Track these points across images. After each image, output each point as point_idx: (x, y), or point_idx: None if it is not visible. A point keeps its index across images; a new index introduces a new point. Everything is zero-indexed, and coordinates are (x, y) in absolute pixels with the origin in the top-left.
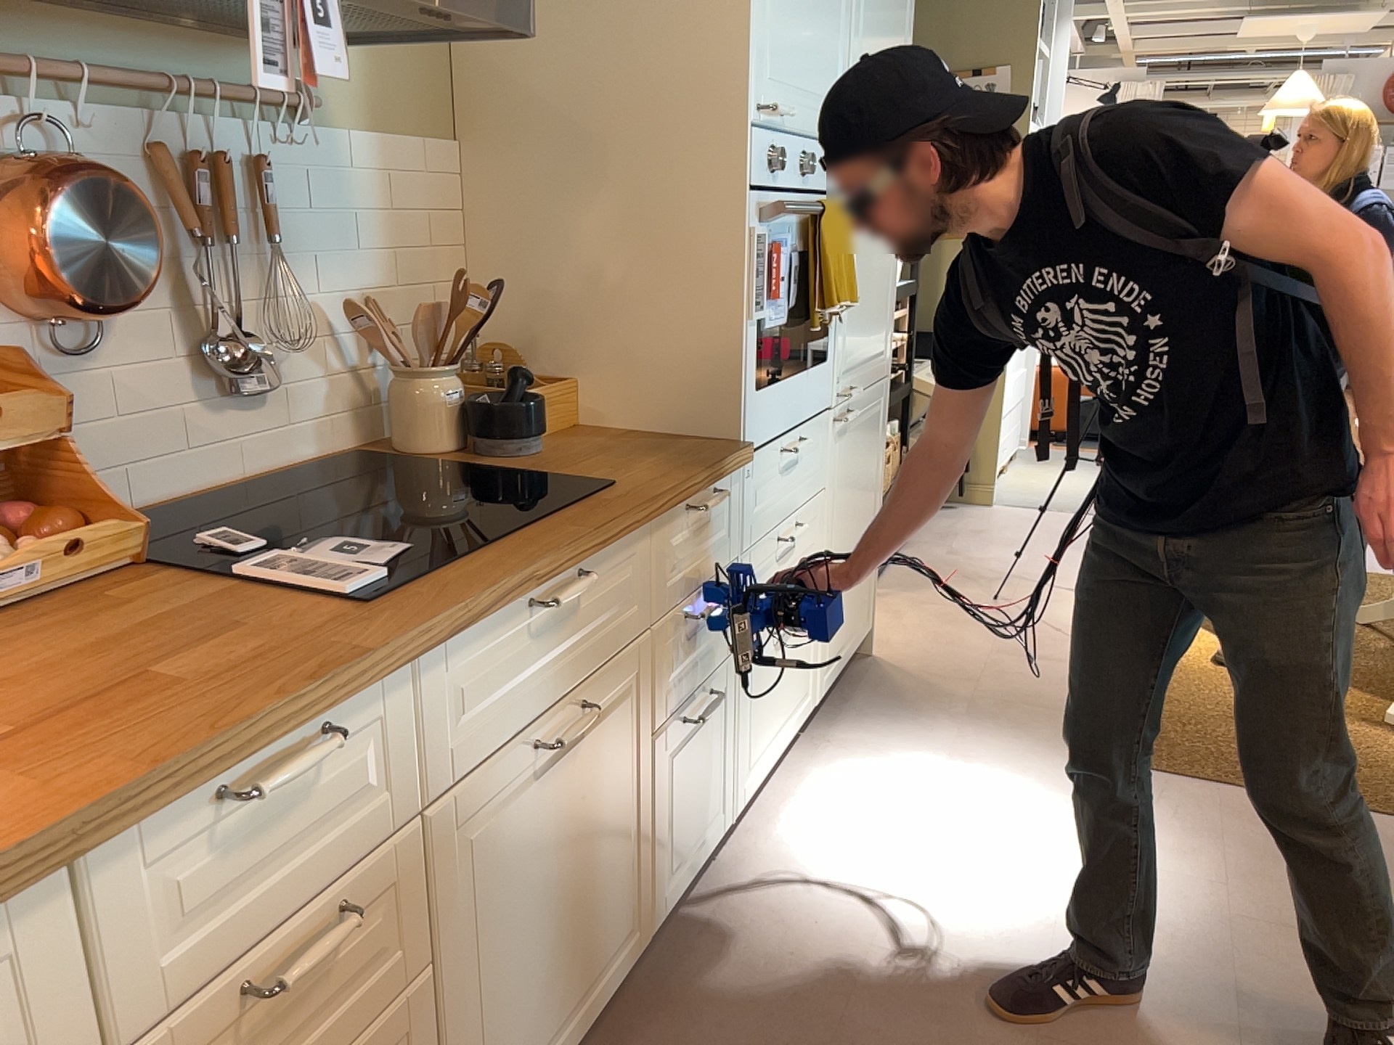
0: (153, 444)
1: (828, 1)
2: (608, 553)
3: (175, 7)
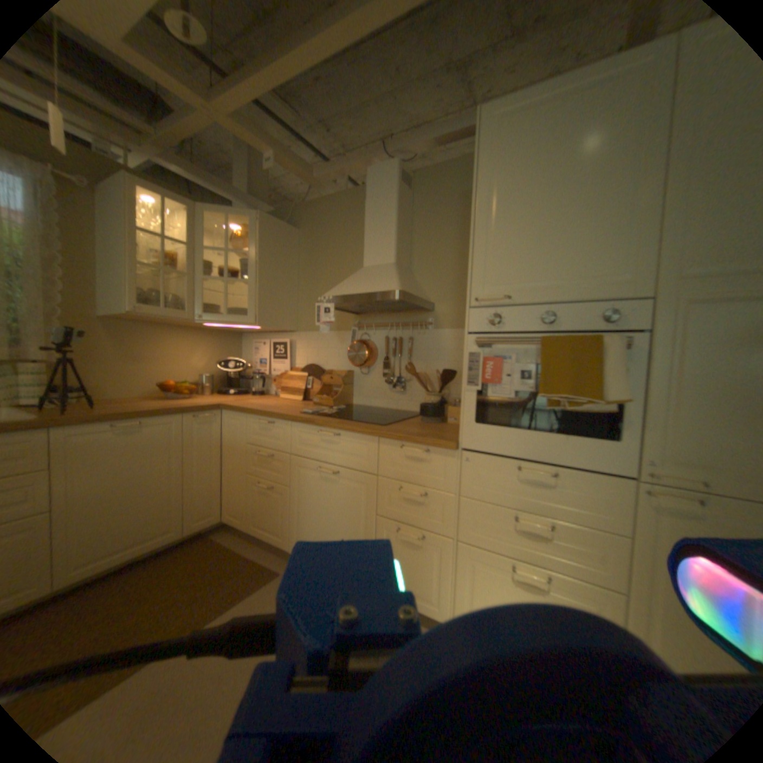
0: (375, 394)
1: (593, 217)
2: (352, 436)
3: (390, 308)
